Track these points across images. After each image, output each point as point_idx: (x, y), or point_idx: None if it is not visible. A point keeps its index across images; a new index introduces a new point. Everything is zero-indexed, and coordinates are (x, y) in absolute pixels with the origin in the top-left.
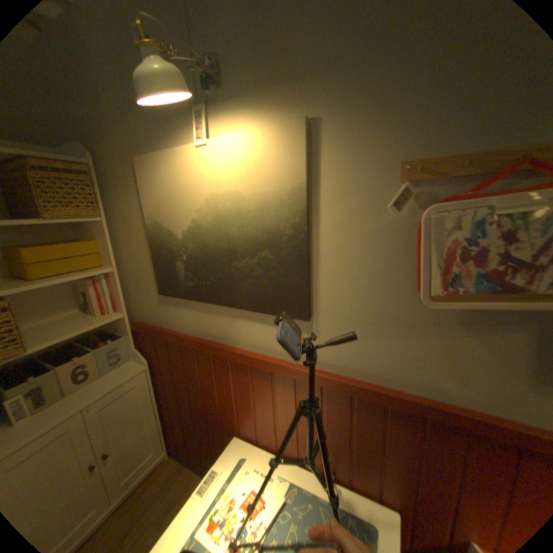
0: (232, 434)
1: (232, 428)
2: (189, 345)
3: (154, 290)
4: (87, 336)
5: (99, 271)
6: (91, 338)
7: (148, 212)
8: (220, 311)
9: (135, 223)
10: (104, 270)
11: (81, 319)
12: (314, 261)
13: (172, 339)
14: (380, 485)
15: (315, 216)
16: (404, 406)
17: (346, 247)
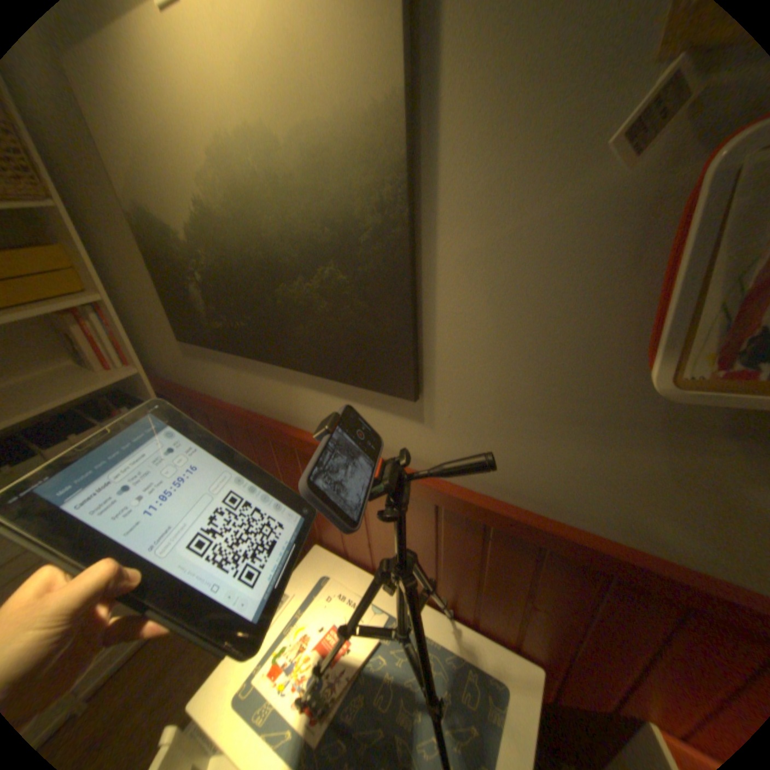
0: (314, 540)
1: (313, 534)
2: (236, 421)
3: (171, 332)
4: (97, 399)
5: (85, 299)
6: (102, 402)
7: (121, 185)
8: (273, 372)
9: (112, 210)
10: (90, 298)
11: (74, 377)
12: (426, 286)
13: (210, 410)
14: (520, 635)
15: (428, 180)
16: (576, 554)
17: (495, 256)
